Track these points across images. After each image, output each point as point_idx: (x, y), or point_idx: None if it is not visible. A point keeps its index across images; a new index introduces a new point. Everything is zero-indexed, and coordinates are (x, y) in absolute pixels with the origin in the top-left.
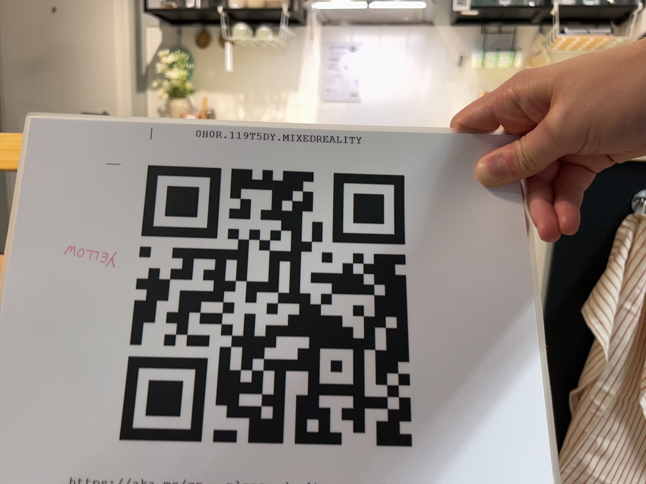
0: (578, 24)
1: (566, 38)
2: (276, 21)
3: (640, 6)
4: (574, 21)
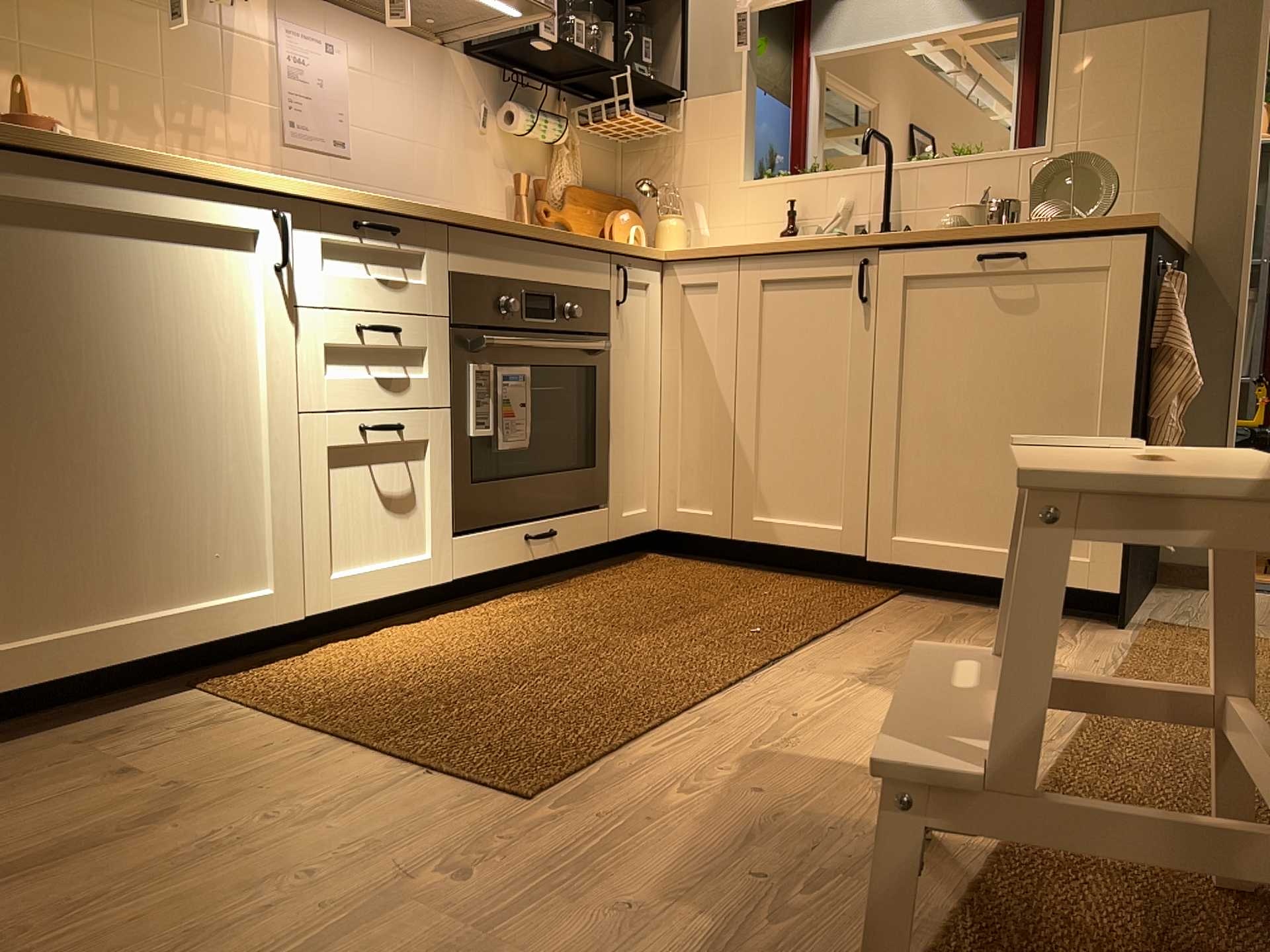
0: (591, 98)
1: (637, 116)
2: None
3: (682, 94)
4: (593, 94)
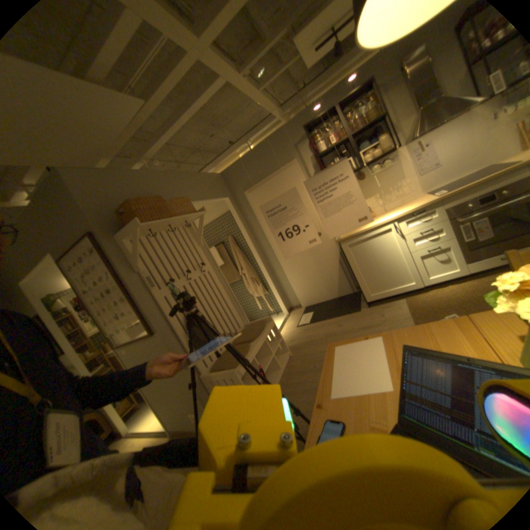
0: None
1: None
2: (383, 155)
3: None
4: None
